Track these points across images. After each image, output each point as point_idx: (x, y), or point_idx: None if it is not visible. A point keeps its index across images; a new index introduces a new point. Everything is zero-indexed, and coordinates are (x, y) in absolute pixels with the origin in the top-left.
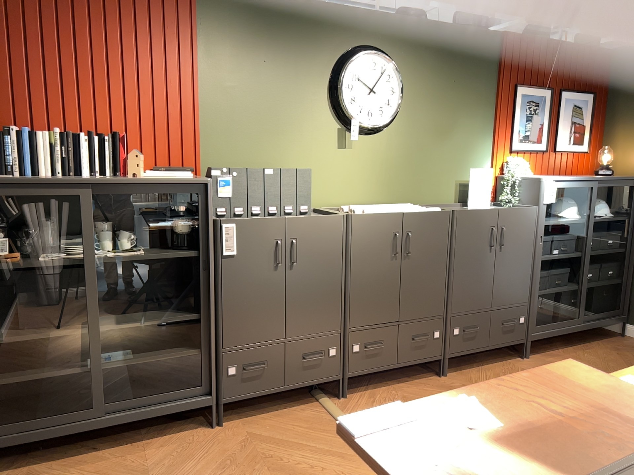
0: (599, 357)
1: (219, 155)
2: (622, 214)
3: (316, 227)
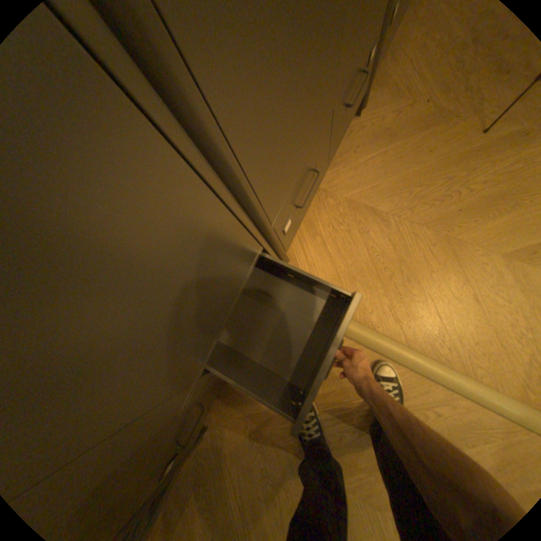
0: None
1: None
2: None
3: None
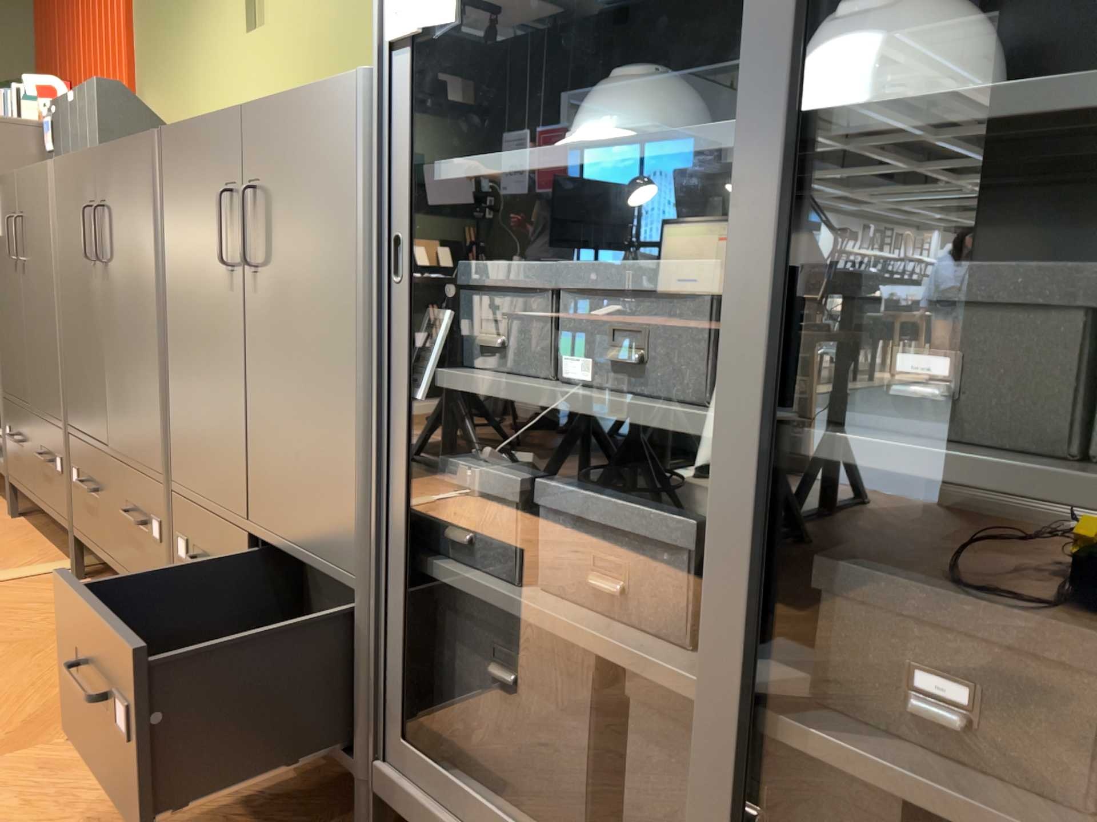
0: None
1: (148, 98)
2: None
3: (34, 191)
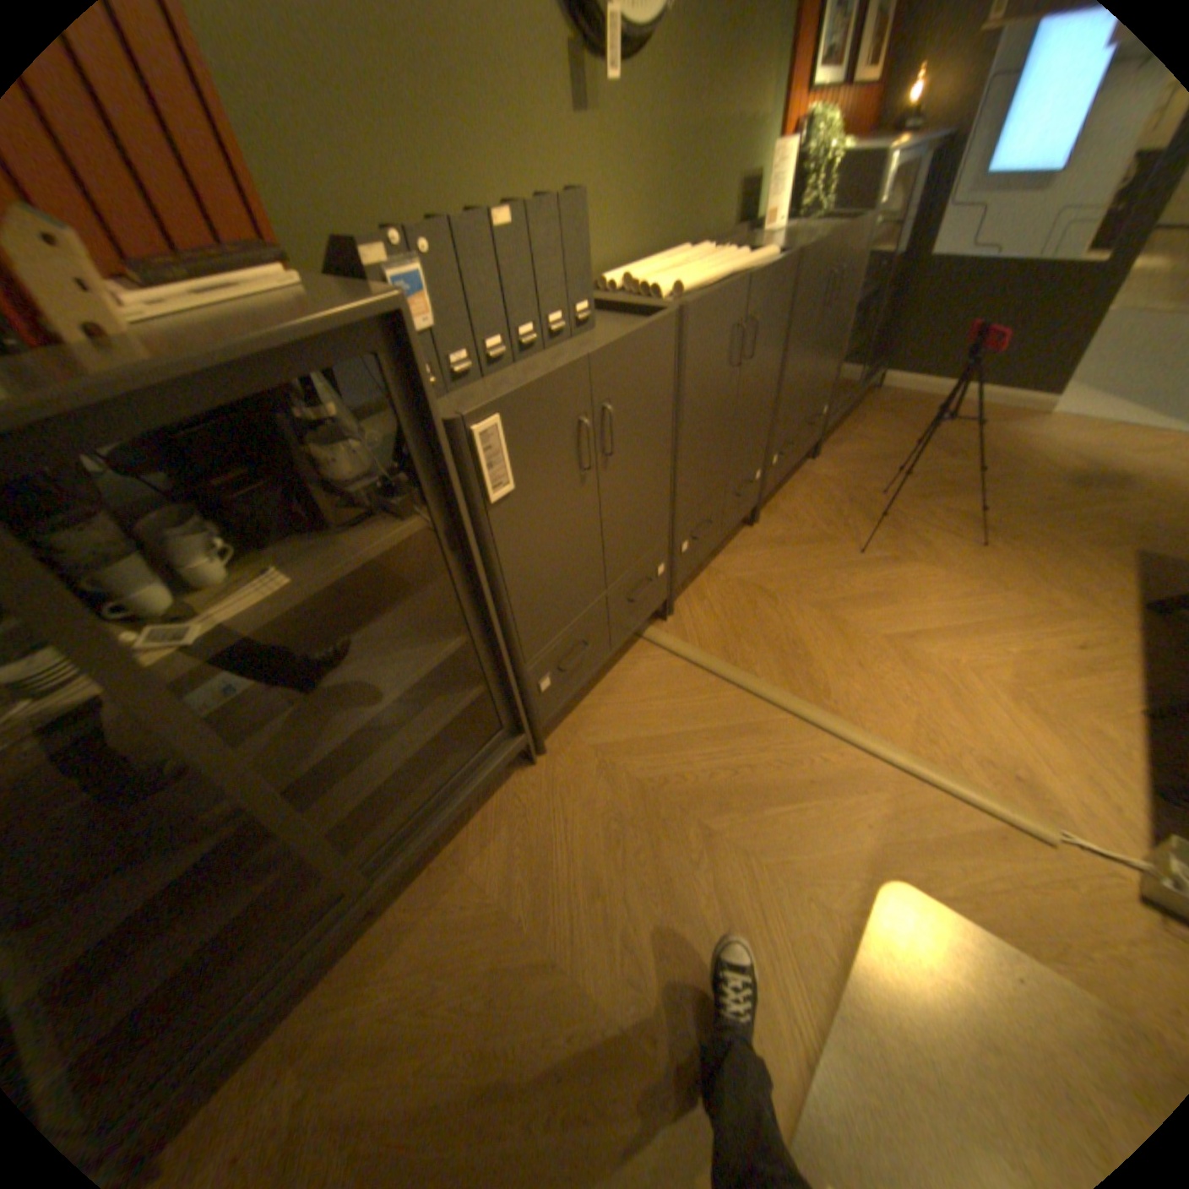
0: (883, 430)
1: (309, 181)
2: (909, 203)
3: (639, 357)
